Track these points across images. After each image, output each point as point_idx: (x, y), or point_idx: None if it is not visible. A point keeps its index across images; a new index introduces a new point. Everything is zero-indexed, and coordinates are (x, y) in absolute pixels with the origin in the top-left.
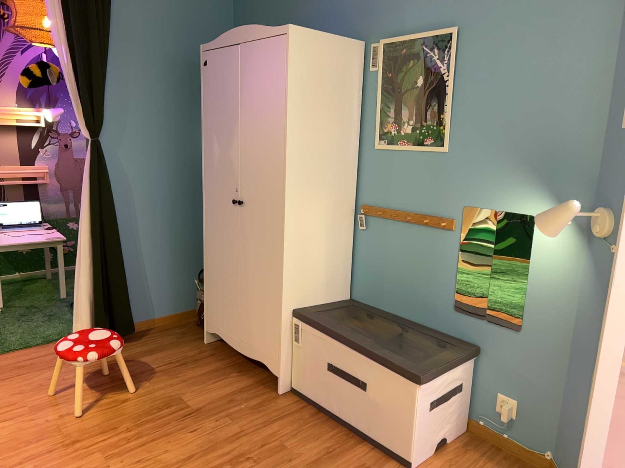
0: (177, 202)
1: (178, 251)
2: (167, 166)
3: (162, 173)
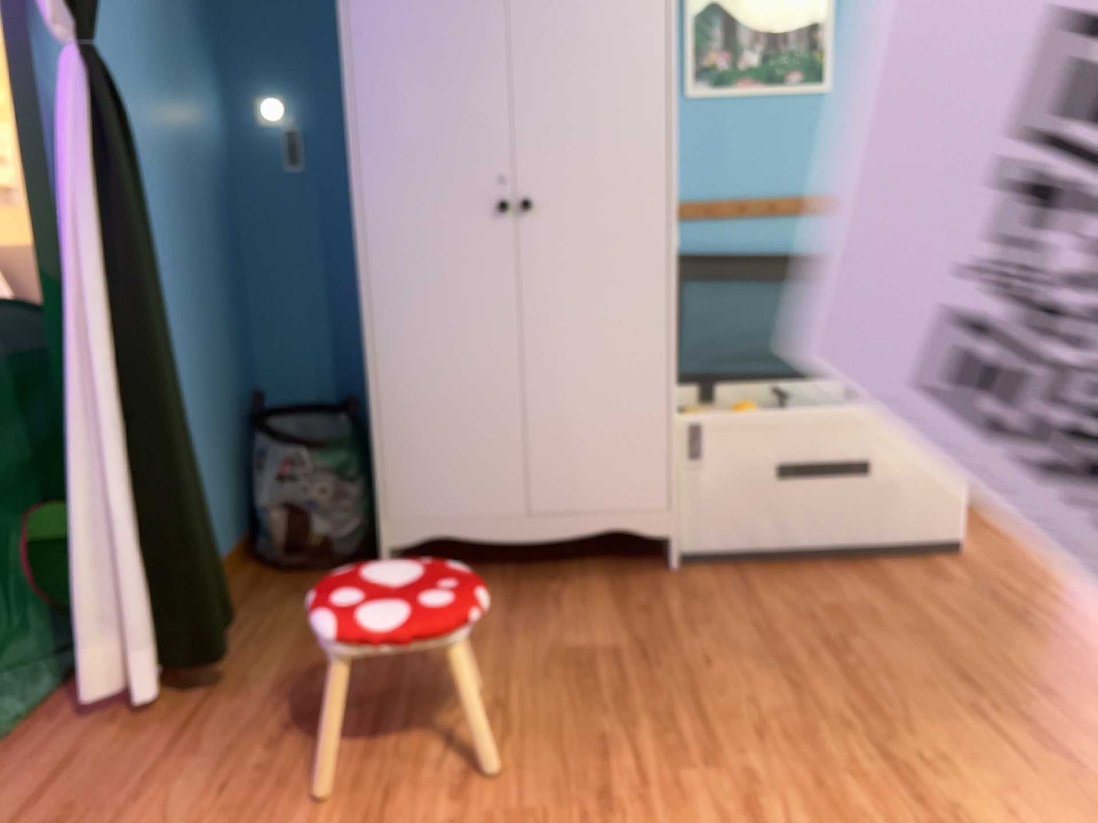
0: (186, 265)
1: (203, 396)
2: (161, 164)
3: (157, 184)
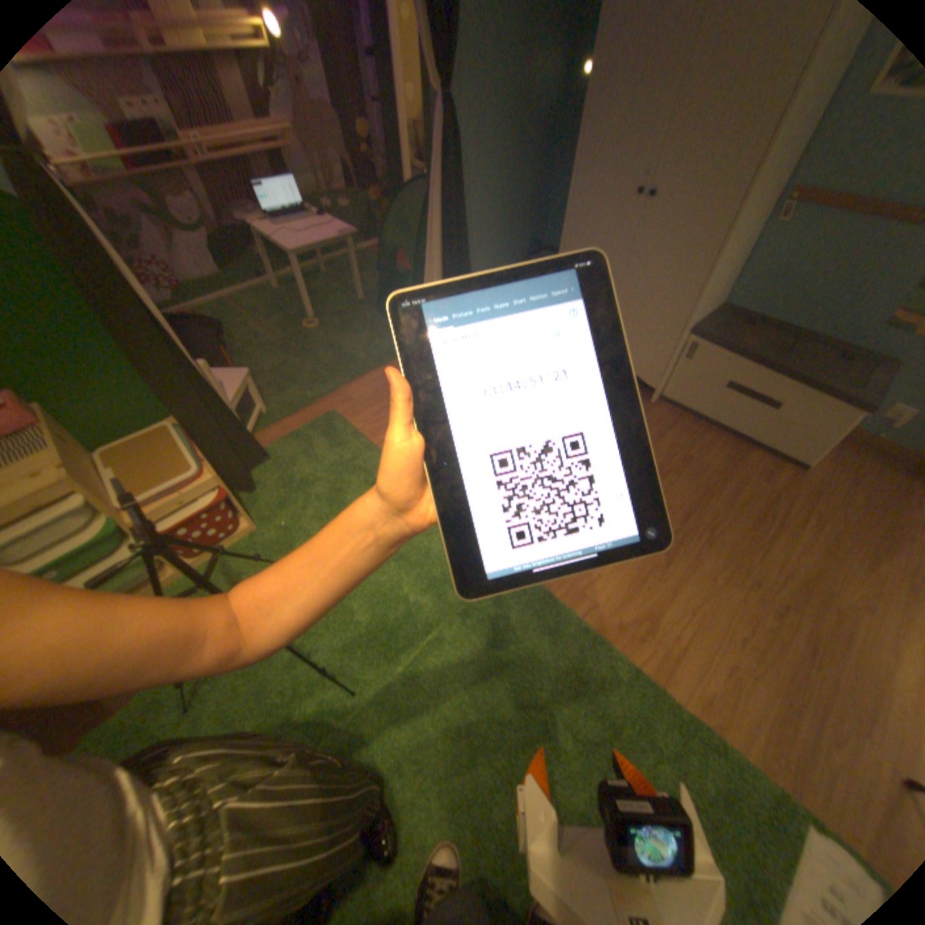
0: (507, 180)
1: (503, 245)
2: (502, 125)
3: (497, 139)
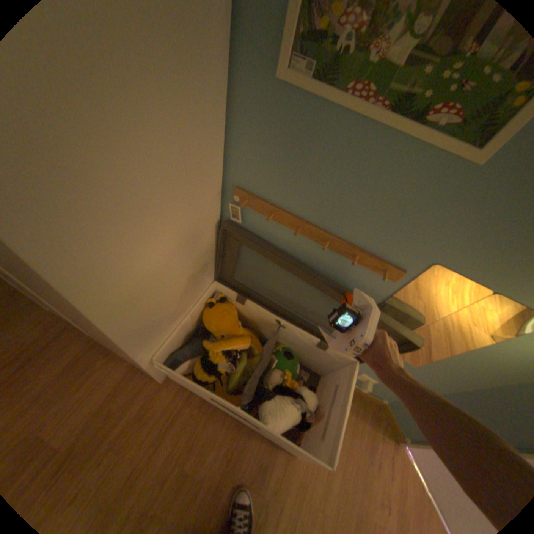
0: None
1: None
2: None
3: None
